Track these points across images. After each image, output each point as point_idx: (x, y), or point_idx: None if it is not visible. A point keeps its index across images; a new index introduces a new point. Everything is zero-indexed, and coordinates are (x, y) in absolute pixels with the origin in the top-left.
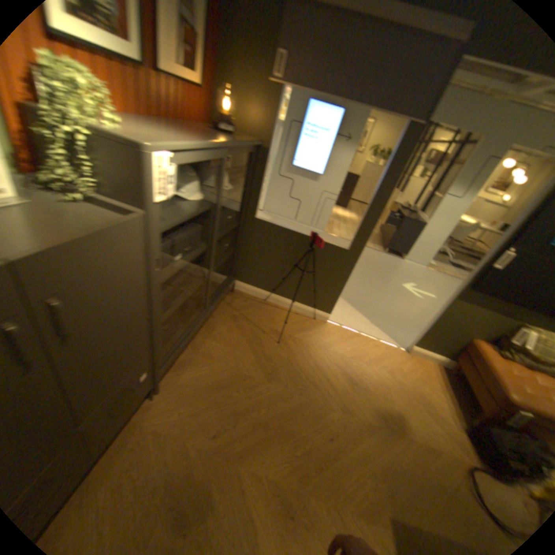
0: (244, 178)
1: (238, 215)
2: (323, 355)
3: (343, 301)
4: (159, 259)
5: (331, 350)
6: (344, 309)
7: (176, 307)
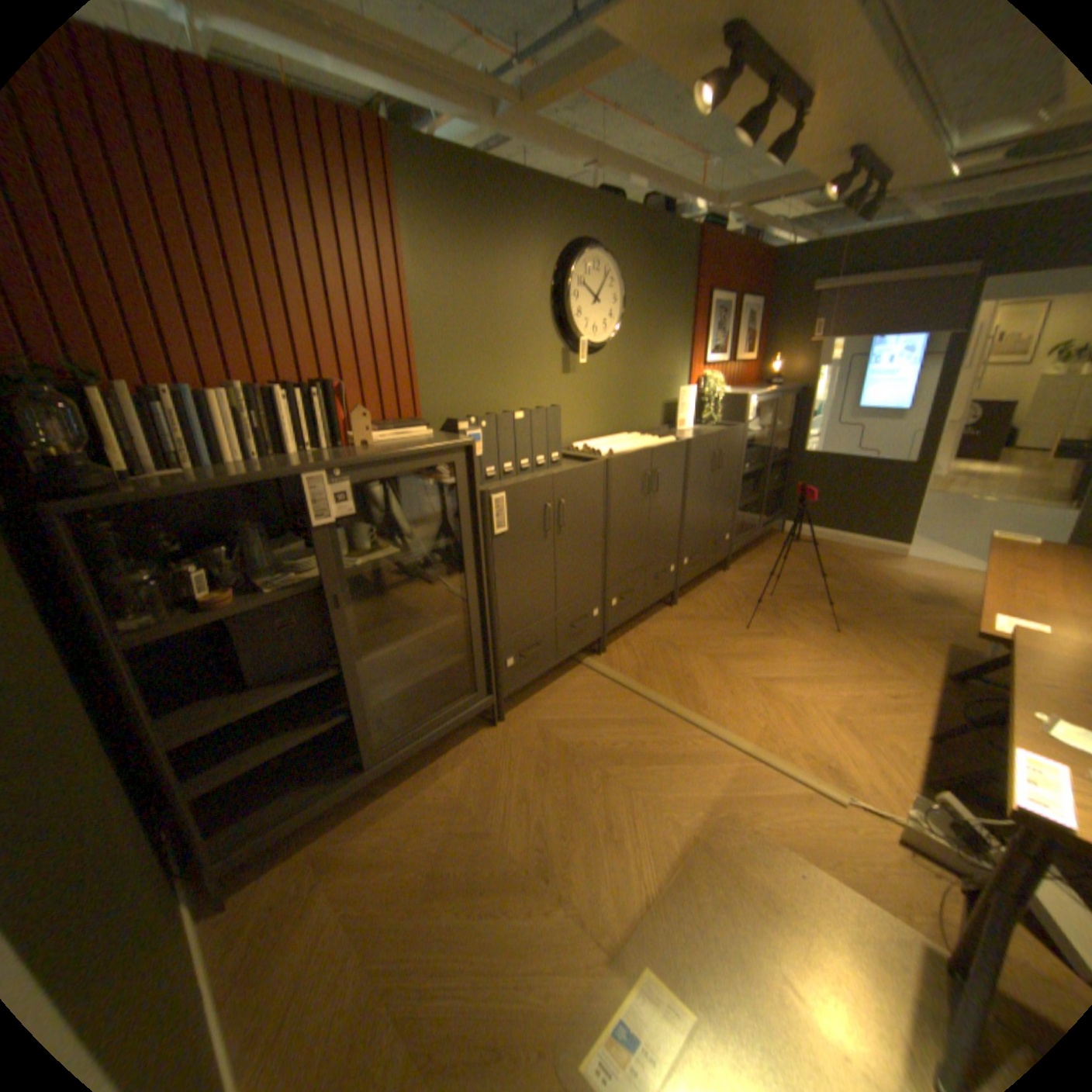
0: (791, 417)
1: (786, 450)
2: (895, 574)
3: (942, 546)
4: (744, 453)
5: (909, 573)
6: (941, 552)
7: (741, 509)
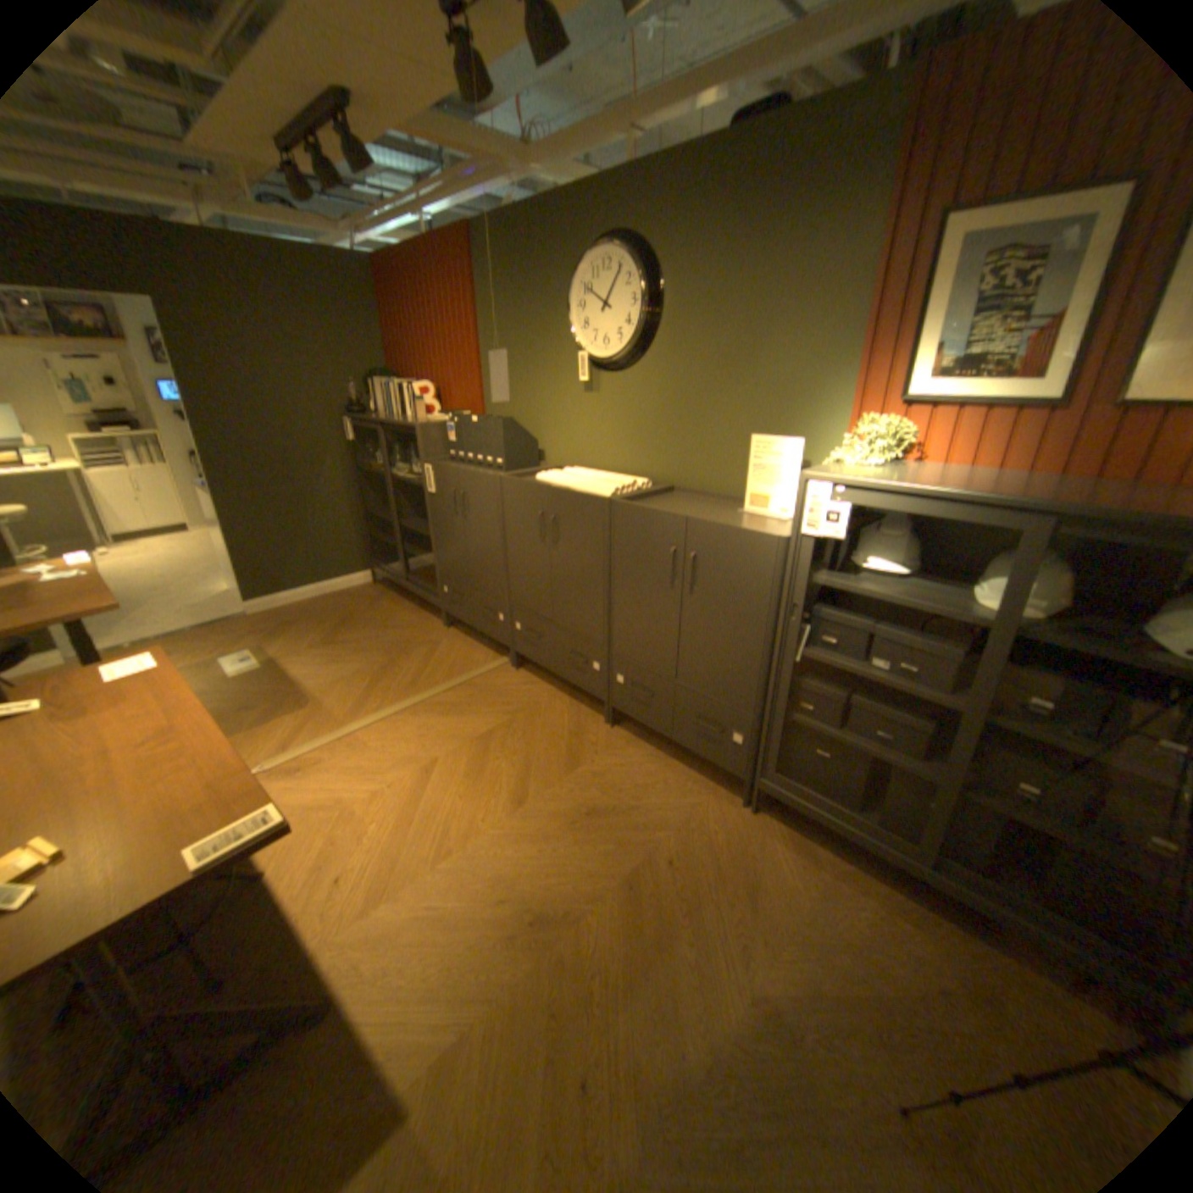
0: None
1: None
2: None
3: None
4: (796, 603)
5: None
6: None
7: (855, 750)
